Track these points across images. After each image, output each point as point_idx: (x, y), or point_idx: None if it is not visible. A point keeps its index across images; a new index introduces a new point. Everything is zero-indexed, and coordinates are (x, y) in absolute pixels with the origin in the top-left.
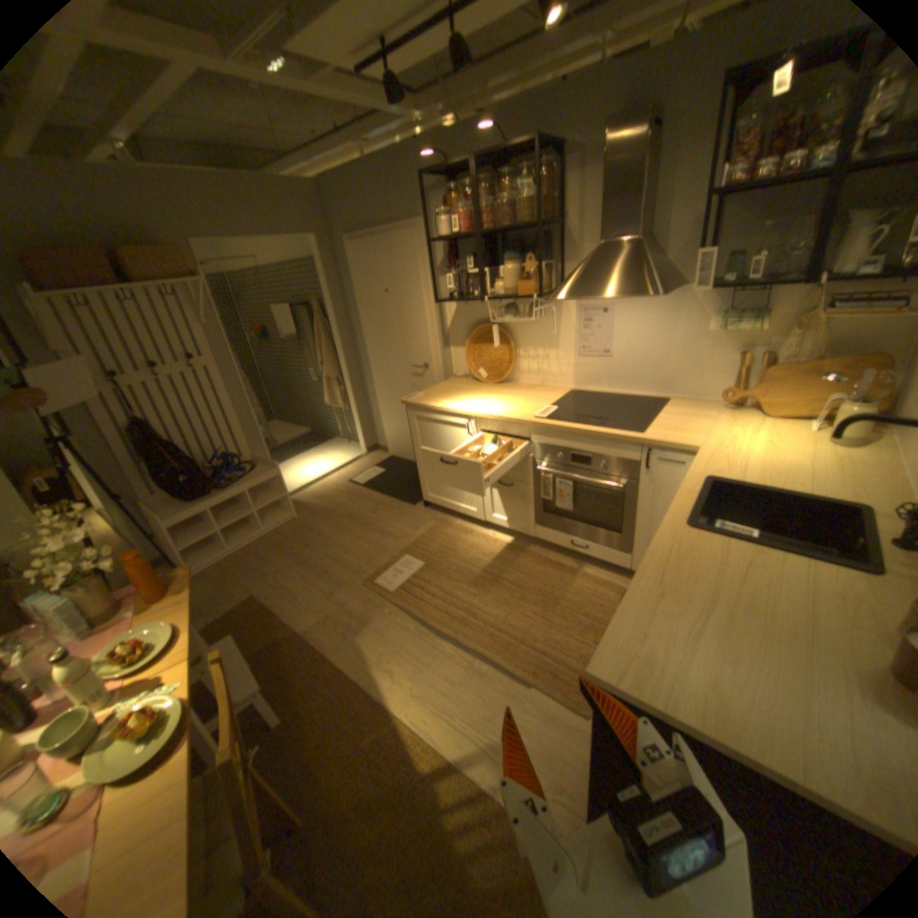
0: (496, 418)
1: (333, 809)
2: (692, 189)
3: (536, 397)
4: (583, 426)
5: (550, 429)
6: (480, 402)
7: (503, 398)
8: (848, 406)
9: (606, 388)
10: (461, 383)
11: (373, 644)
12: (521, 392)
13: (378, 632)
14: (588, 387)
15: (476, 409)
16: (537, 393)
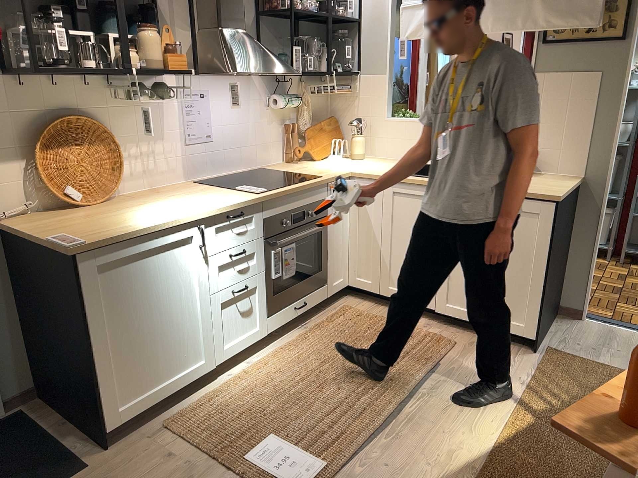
0: (233, 207)
1: (597, 474)
2: (243, 5)
3: (192, 192)
4: (295, 184)
5: (278, 197)
6: (170, 208)
7: (172, 201)
8: (359, 137)
9: (213, 174)
10: (48, 217)
11: (415, 477)
12: (164, 195)
13: (397, 473)
14: (198, 177)
15: (198, 210)
16: (181, 191)
